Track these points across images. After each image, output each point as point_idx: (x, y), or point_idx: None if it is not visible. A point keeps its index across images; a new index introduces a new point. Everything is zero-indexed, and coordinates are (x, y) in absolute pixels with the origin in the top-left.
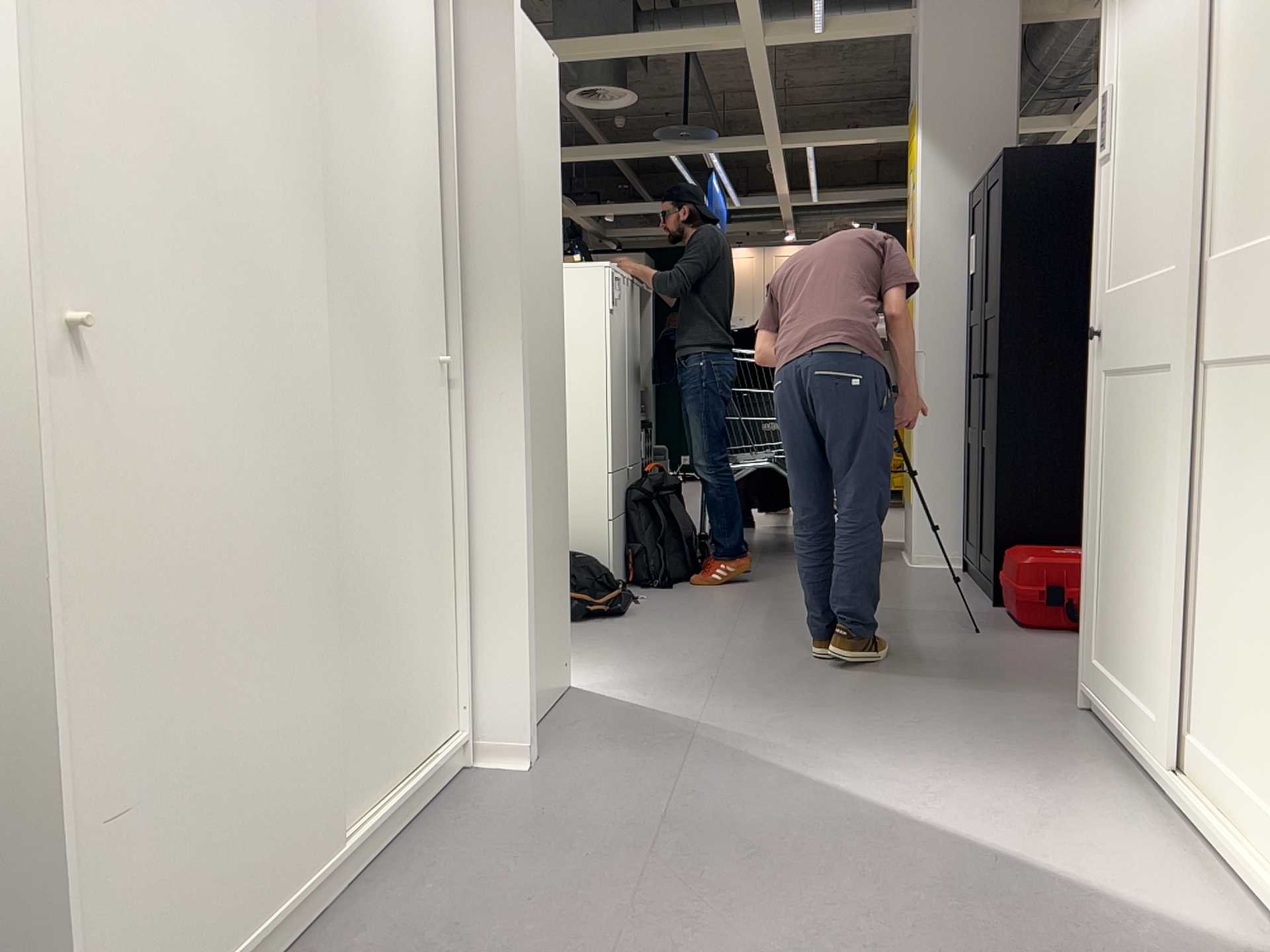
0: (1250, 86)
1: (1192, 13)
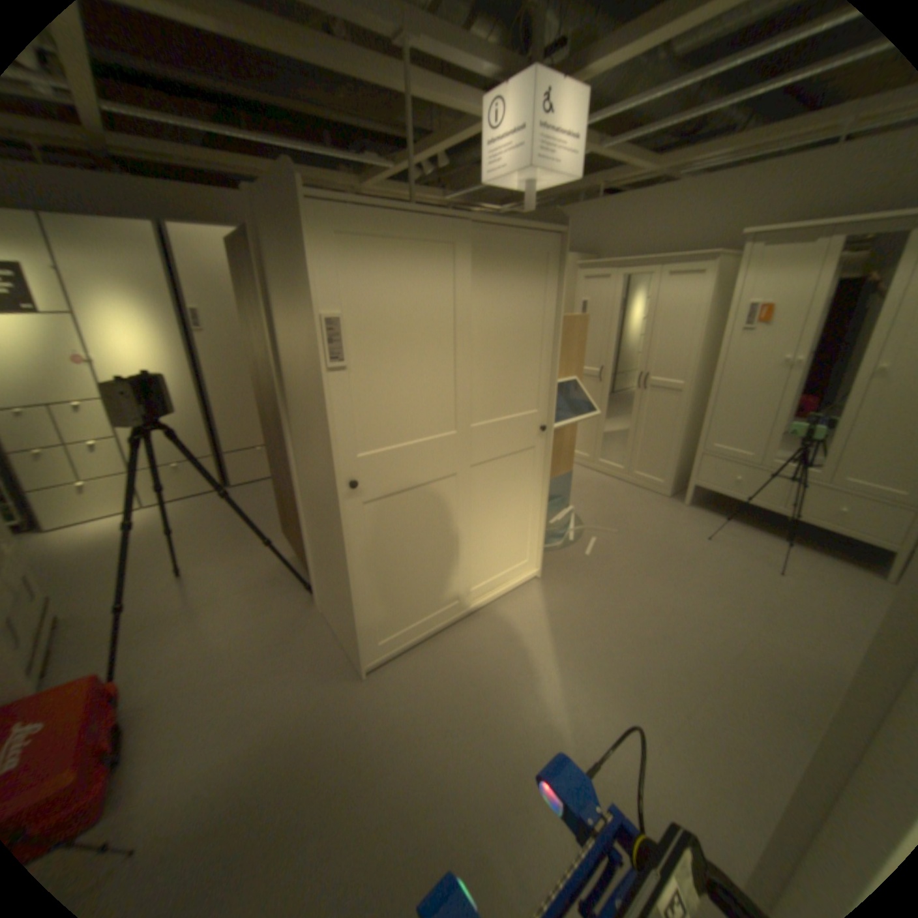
0: (500, 361)
1: (470, 316)
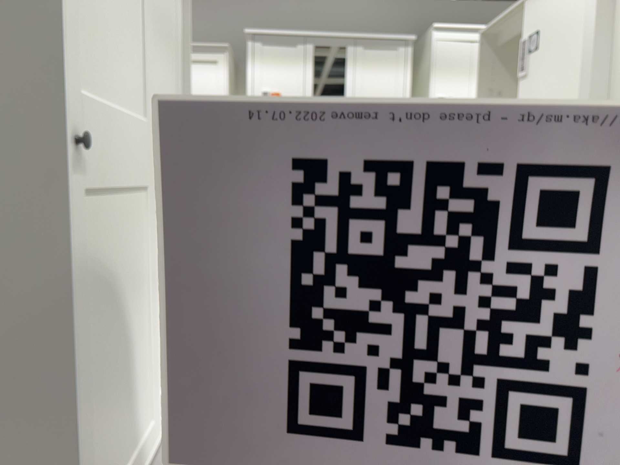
0: (154, 48)
1: None
